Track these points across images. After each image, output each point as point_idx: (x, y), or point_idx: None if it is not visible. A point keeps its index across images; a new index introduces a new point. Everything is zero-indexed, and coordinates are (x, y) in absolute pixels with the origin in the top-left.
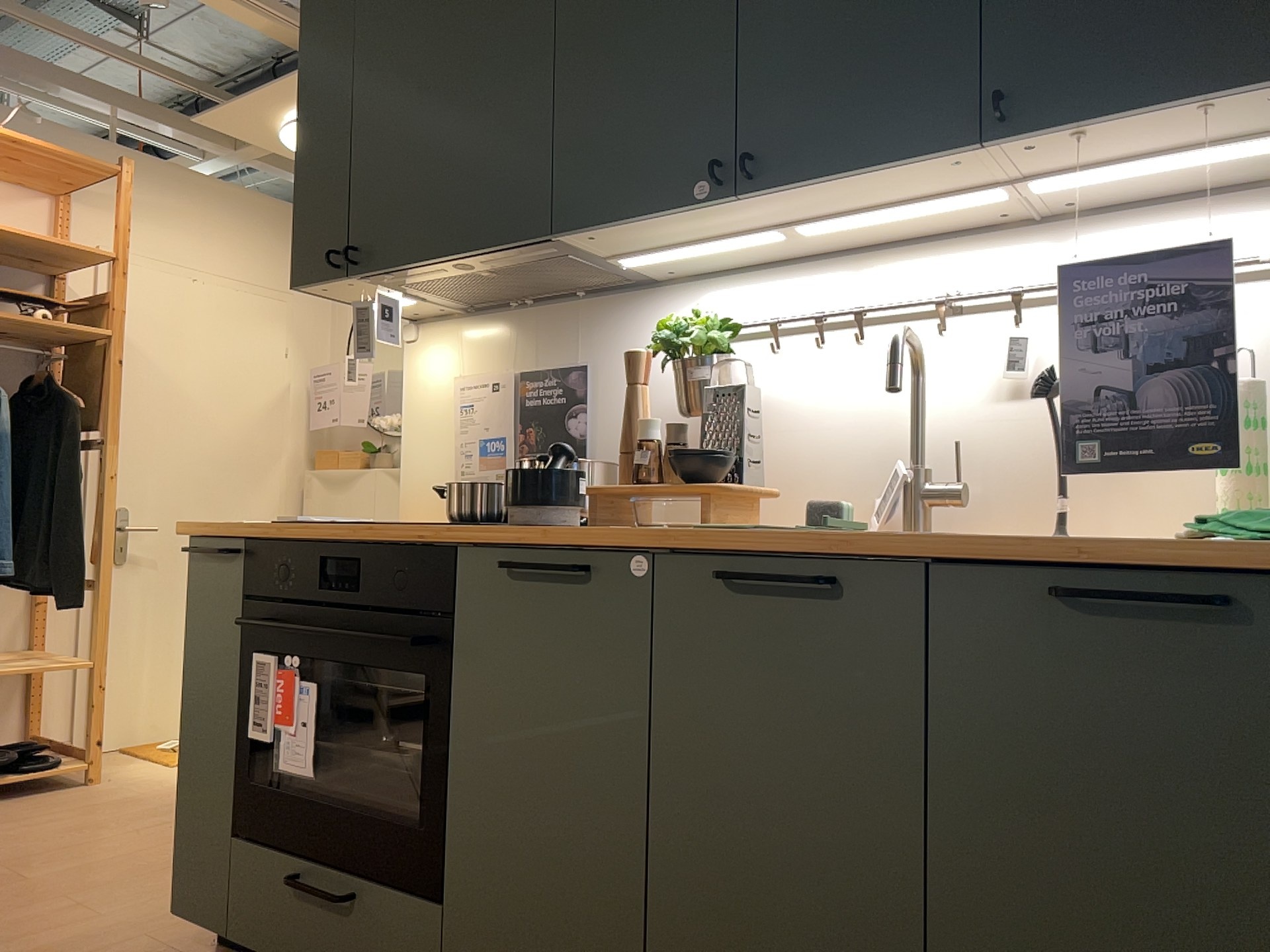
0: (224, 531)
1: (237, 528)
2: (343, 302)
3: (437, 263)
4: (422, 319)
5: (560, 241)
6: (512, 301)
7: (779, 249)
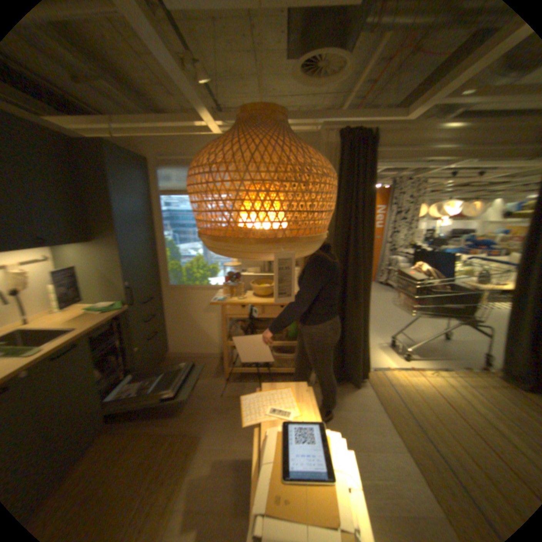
0: None
1: None
2: None
3: None
4: None
5: None
6: None
7: None
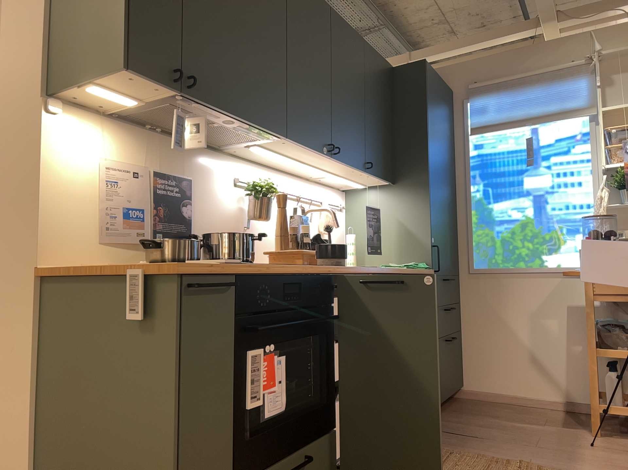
0: (223, 270)
1: (236, 268)
2: (95, 80)
3: (230, 116)
4: (61, 99)
5: (273, 136)
6: (151, 125)
7: (270, 160)
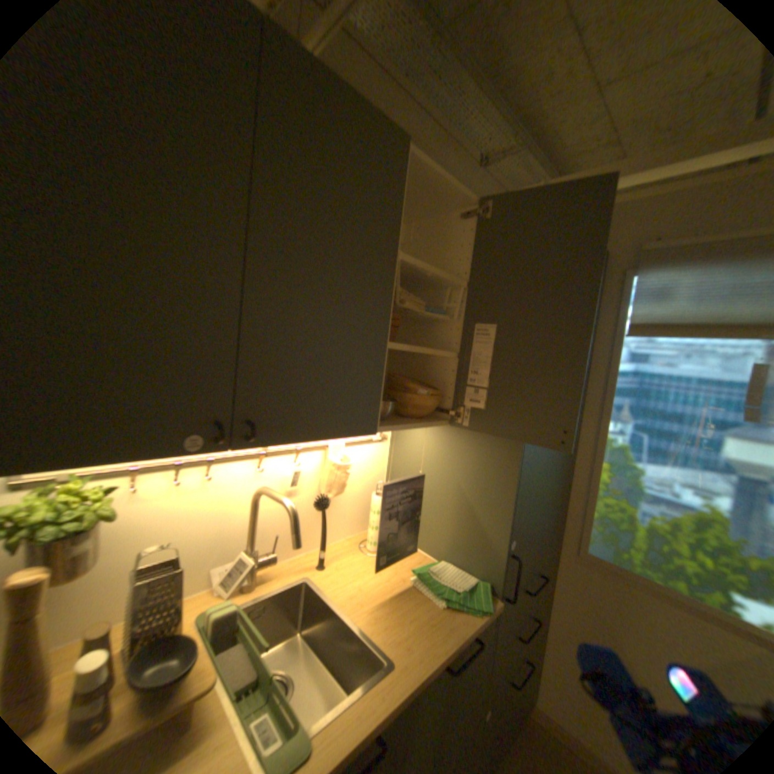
0: None
1: None
2: None
3: None
4: None
5: None
6: None
7: None
